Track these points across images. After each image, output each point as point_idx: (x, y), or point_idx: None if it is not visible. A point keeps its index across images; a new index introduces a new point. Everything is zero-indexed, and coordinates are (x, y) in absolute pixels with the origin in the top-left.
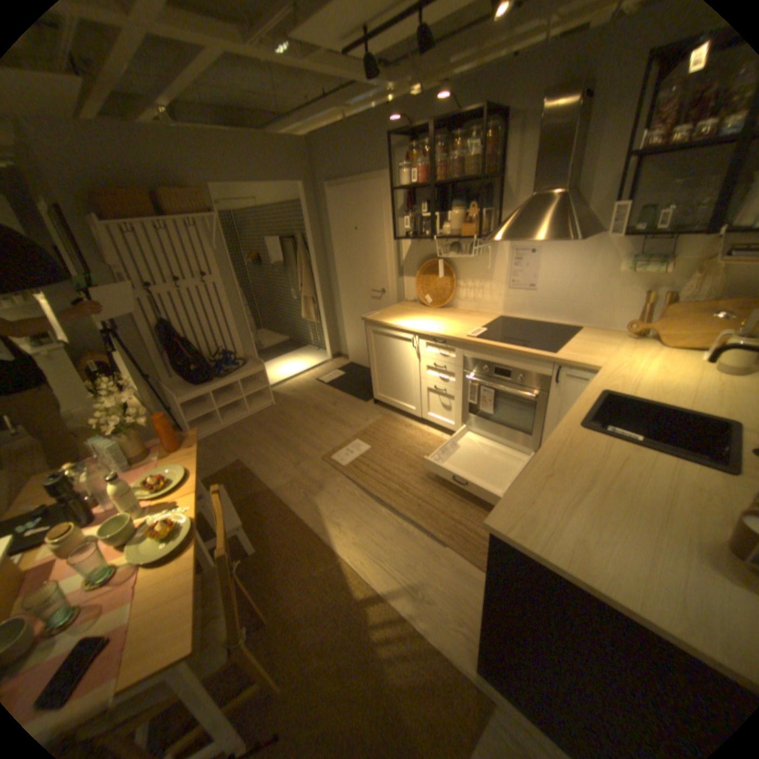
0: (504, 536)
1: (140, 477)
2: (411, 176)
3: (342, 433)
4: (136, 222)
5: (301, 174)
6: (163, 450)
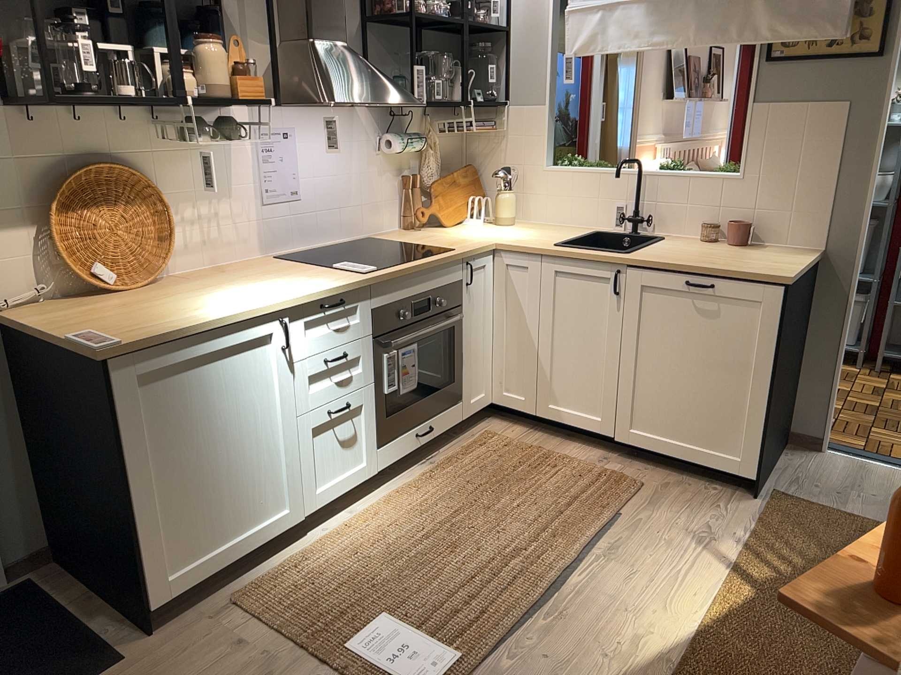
0: (796, 274)
1: None
2: None
3: None
4: None
5: None
6: None
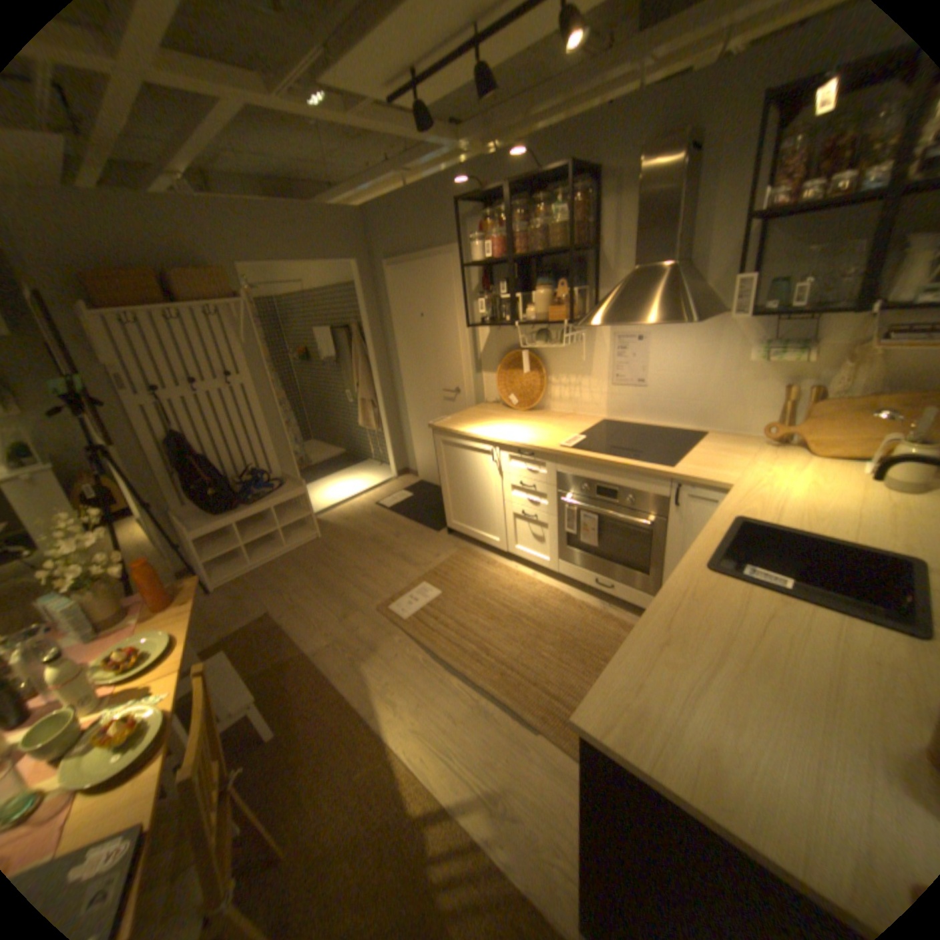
0: (598, 742)
1: (111, 649)
2: (487, 250)
3: (405, 574)
4: (141, 311)
5: (356, 250)
6: (150, 607)
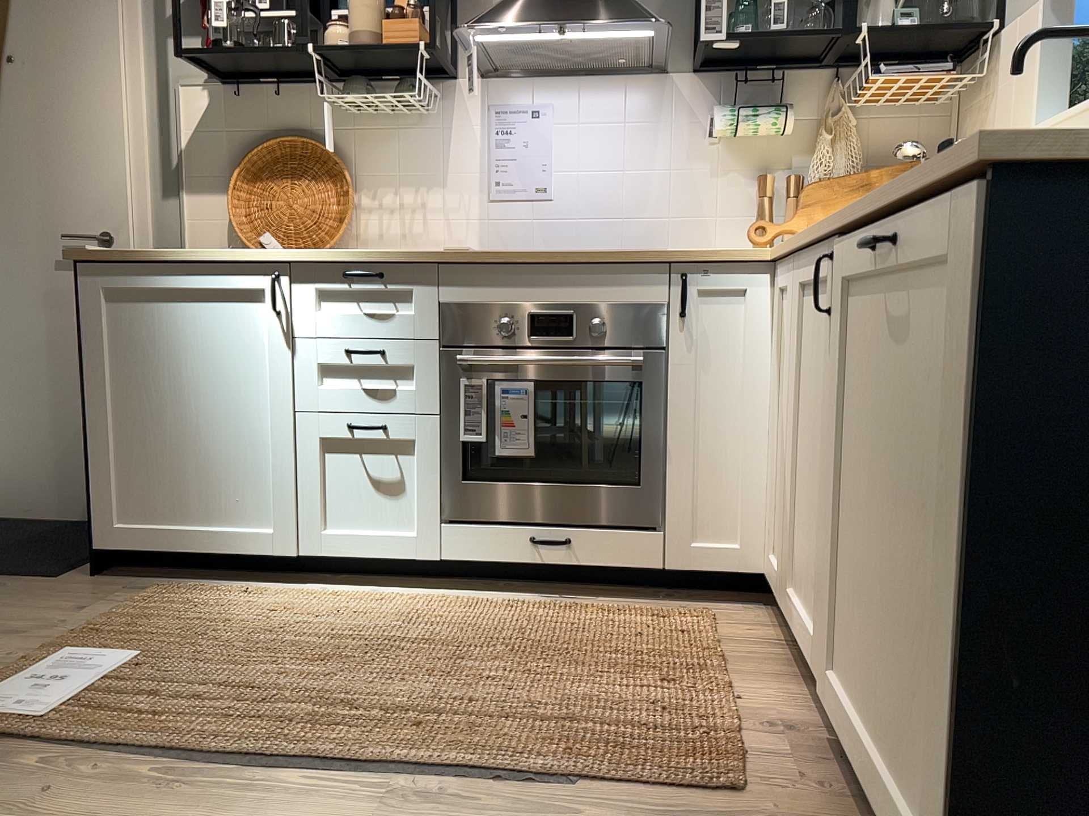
0: (1081, 140)
1: None
2: None
3: None
4: None
5: None
6: None
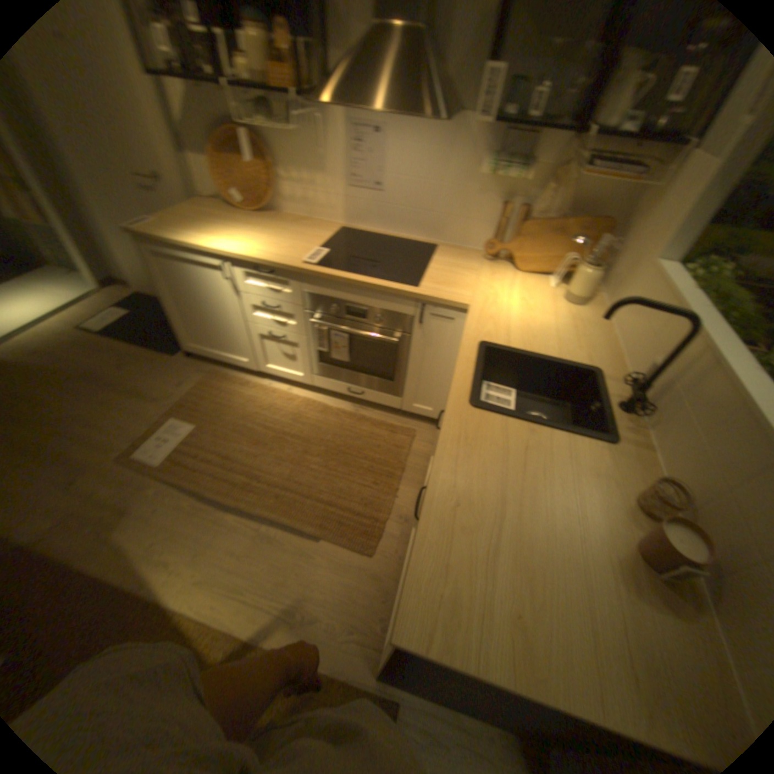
0: (422, 654)
1: None
2: None
3: (140, 416)
4: None
5: None
6: None
